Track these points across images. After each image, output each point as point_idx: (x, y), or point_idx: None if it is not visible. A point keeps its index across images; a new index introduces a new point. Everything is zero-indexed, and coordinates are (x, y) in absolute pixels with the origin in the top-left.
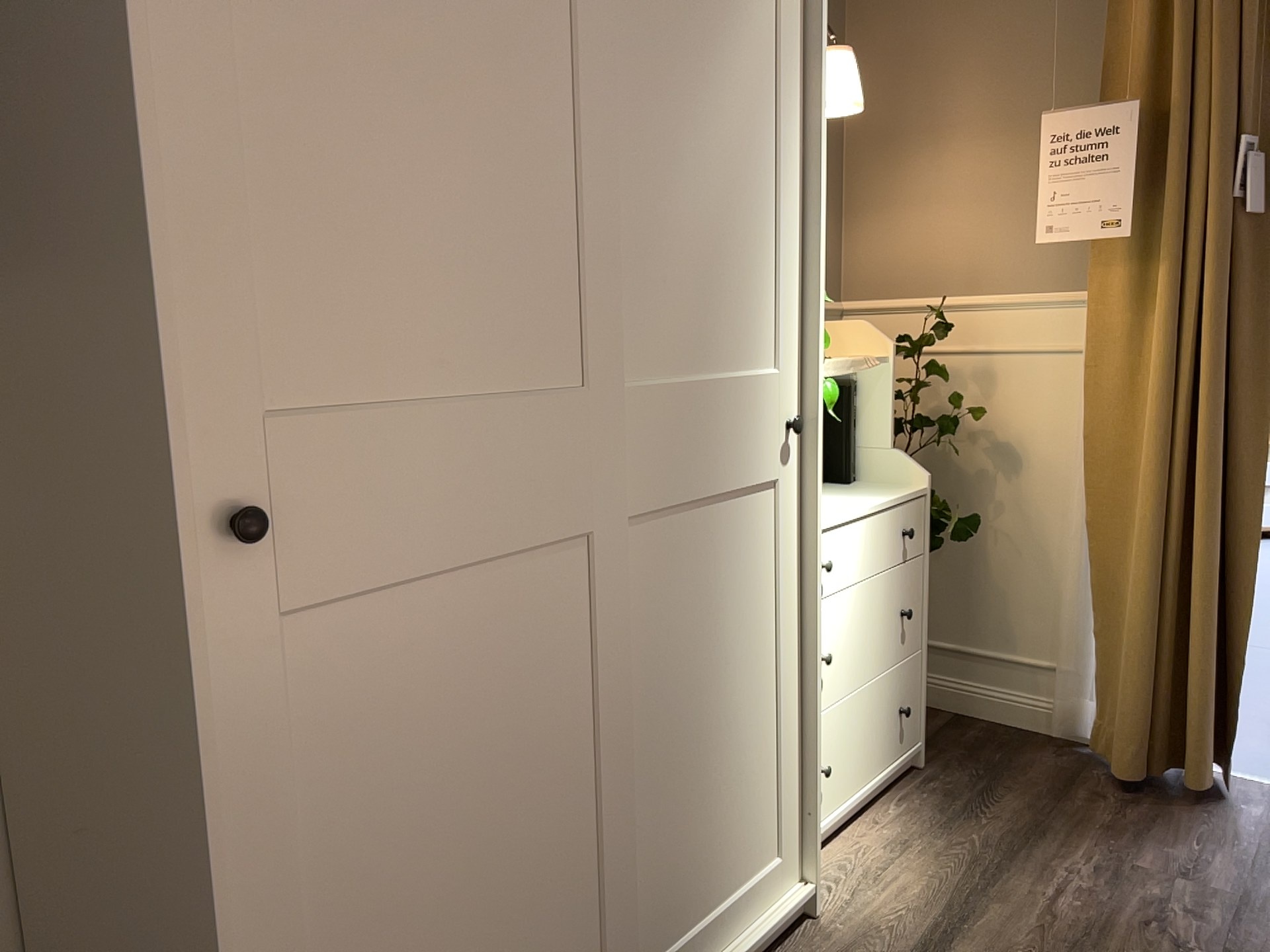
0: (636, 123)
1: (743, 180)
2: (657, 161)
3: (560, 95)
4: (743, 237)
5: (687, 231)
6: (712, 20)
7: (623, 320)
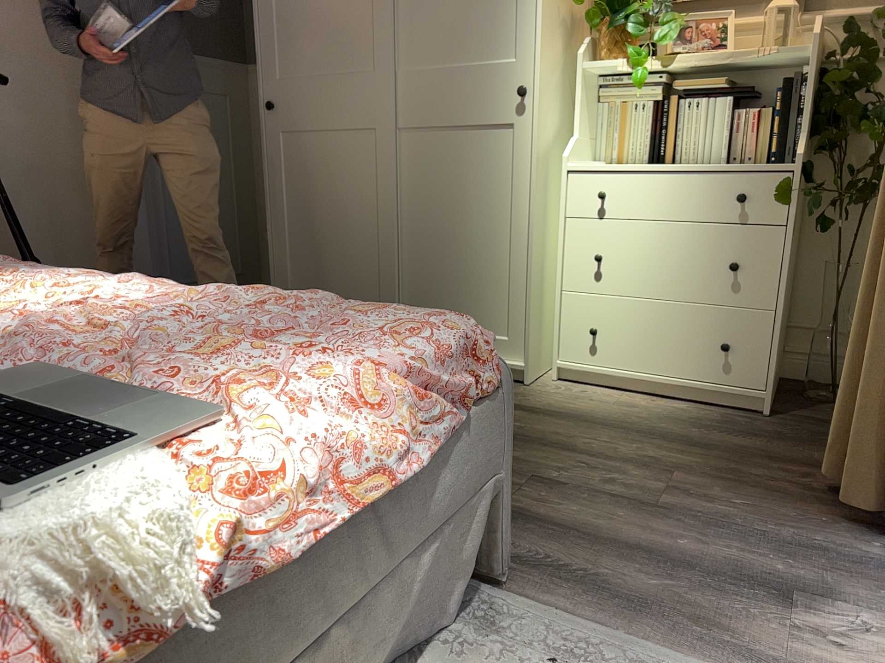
0: None
1: None
2: None
3: None
4: None
5: None
6: None
7: (396, 36)
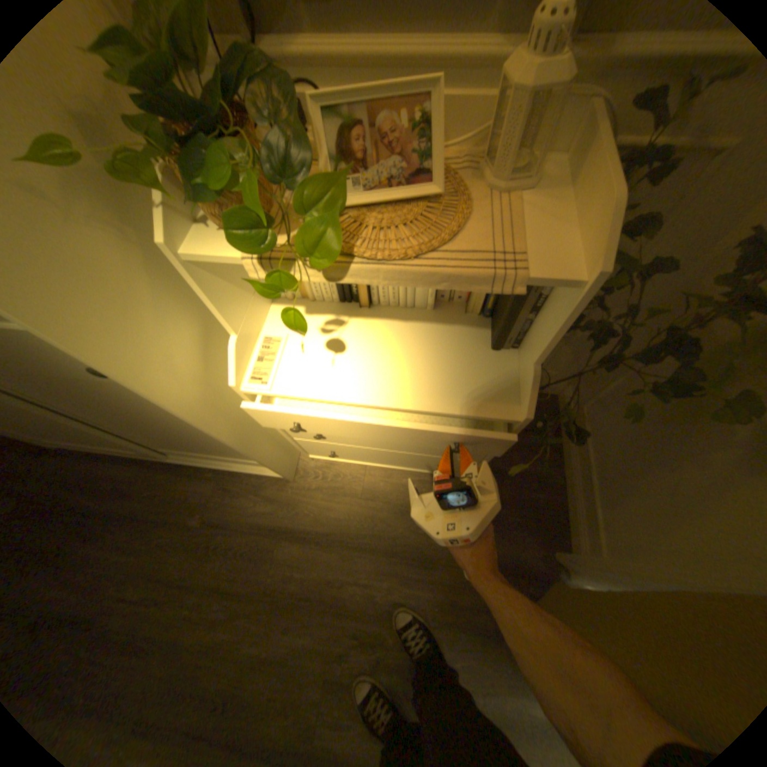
0: None
1: None
2: None
3: None
4: None
5: None
6: None
7: None
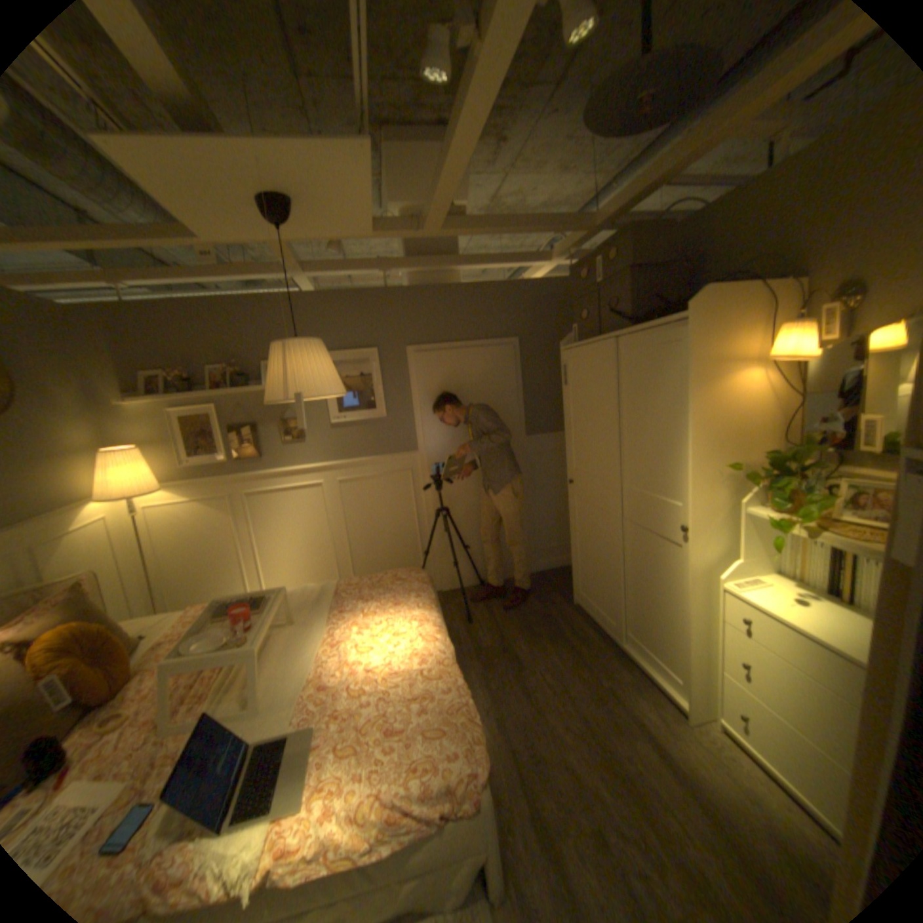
0: (628, 412)
1: (668, 426)
2: (634, 422)
3: (603, 411)
4: (668, 447)
5: (644, 443)
6: (654, 371)
7: (622, 466)
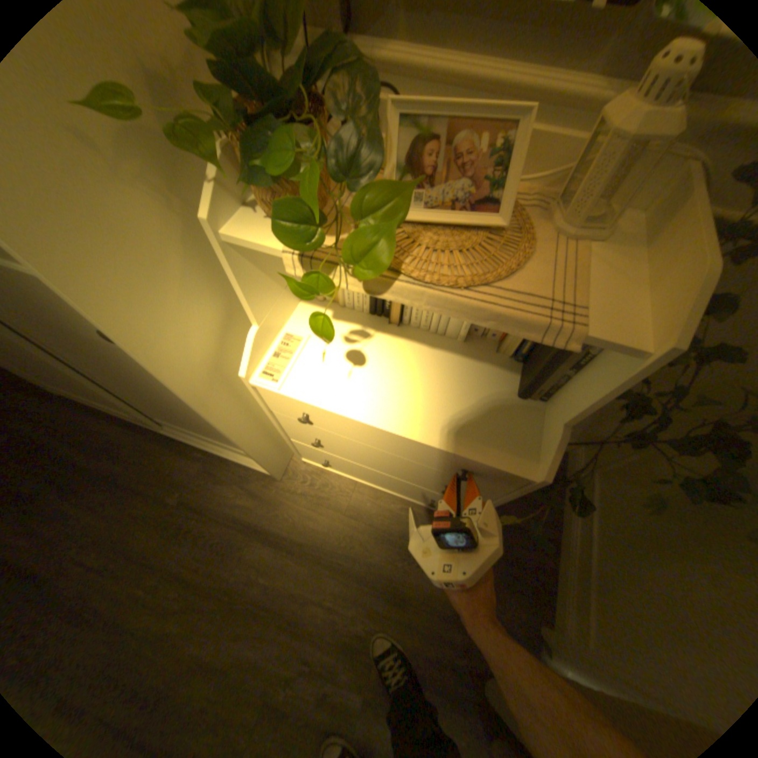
0: None
1: None
2: None
3: None
4: None
5: None
6: None
7: None
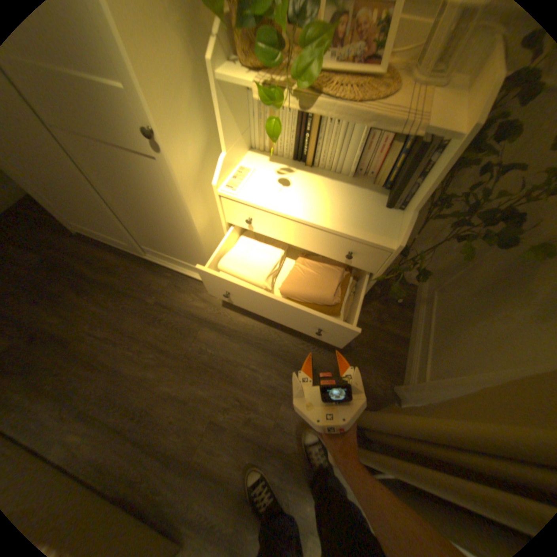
0: None
1: None
2: None
3: None
4: None
5: None
6: None
7: None
